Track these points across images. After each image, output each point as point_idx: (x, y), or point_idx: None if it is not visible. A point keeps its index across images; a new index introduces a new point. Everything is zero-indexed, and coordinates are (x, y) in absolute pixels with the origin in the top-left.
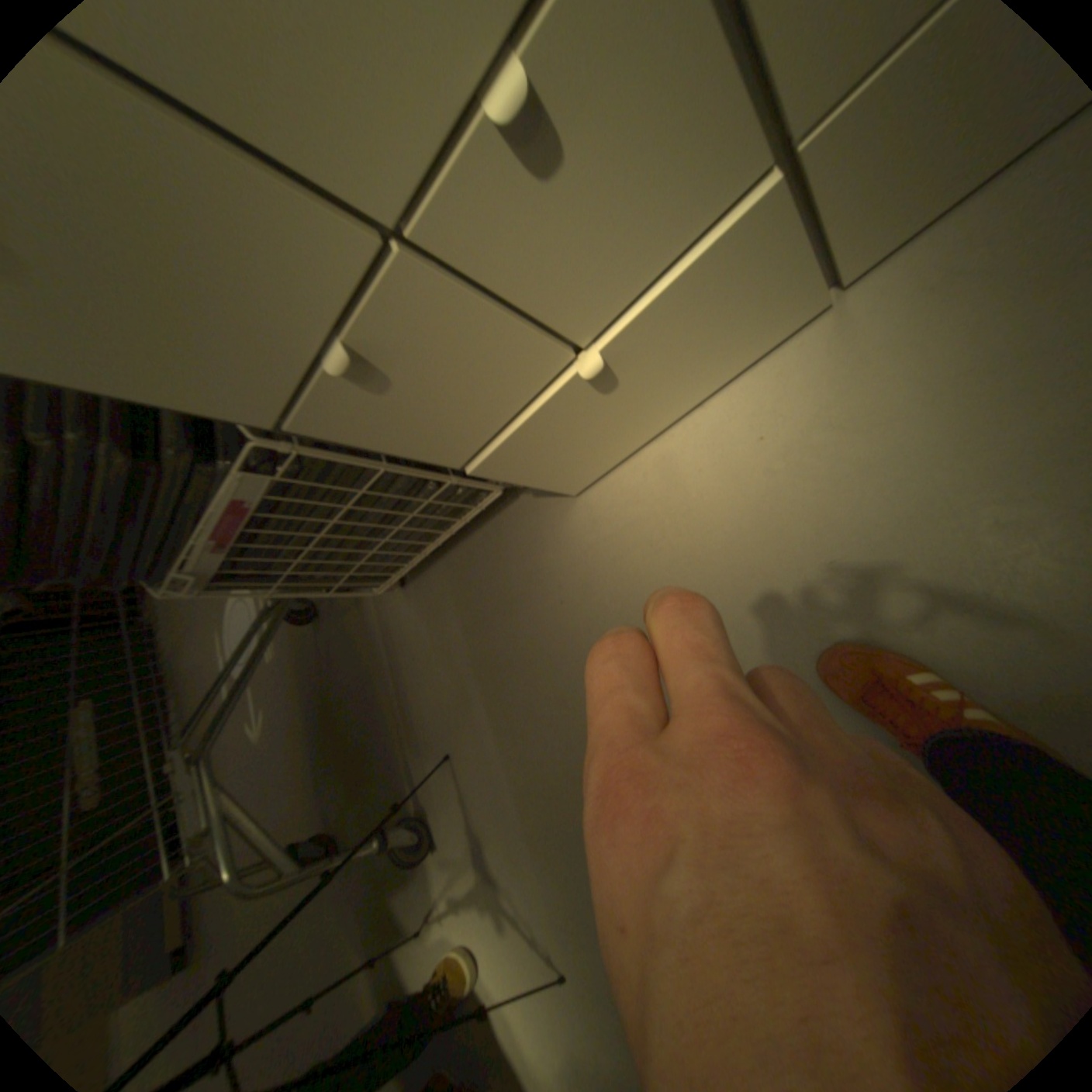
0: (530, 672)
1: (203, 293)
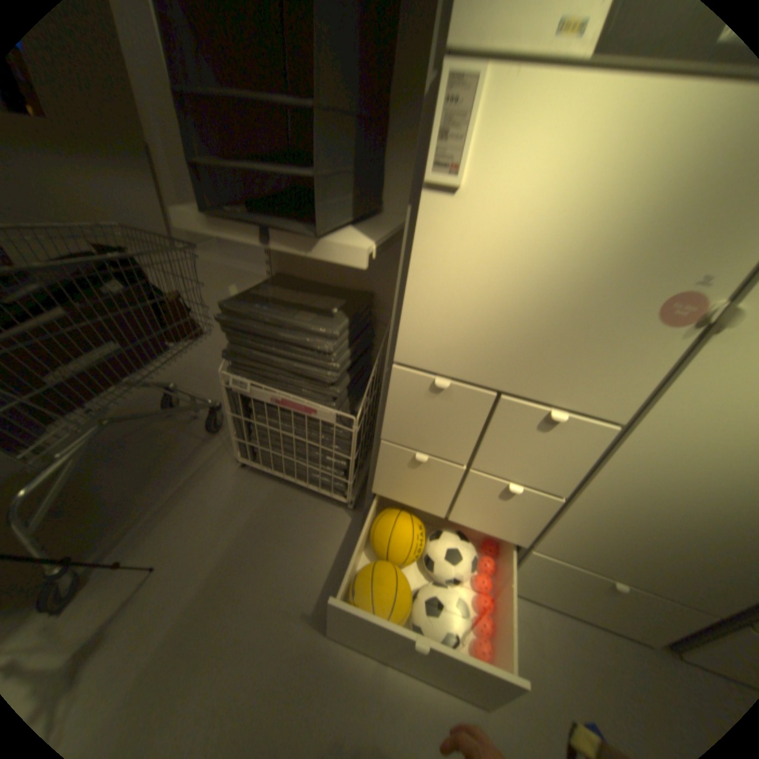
0: (258, 578)
1: (436, 428)
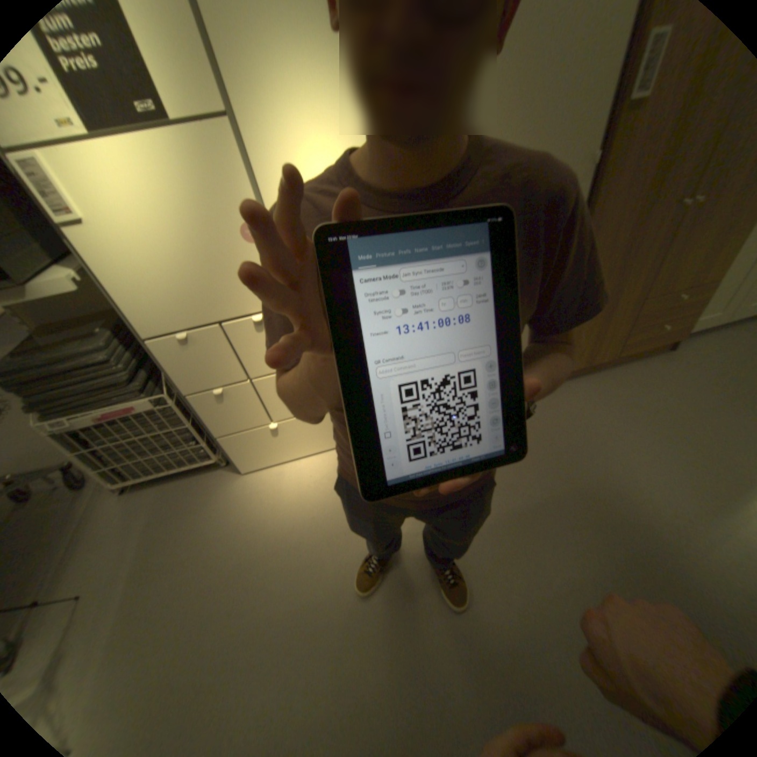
0: (170, 549)
1: (207, 368)
